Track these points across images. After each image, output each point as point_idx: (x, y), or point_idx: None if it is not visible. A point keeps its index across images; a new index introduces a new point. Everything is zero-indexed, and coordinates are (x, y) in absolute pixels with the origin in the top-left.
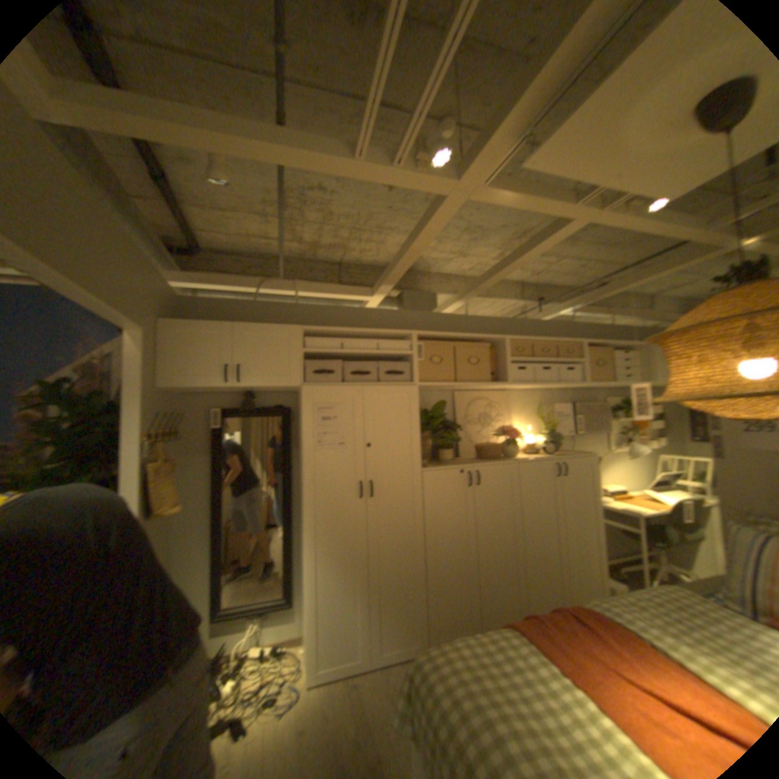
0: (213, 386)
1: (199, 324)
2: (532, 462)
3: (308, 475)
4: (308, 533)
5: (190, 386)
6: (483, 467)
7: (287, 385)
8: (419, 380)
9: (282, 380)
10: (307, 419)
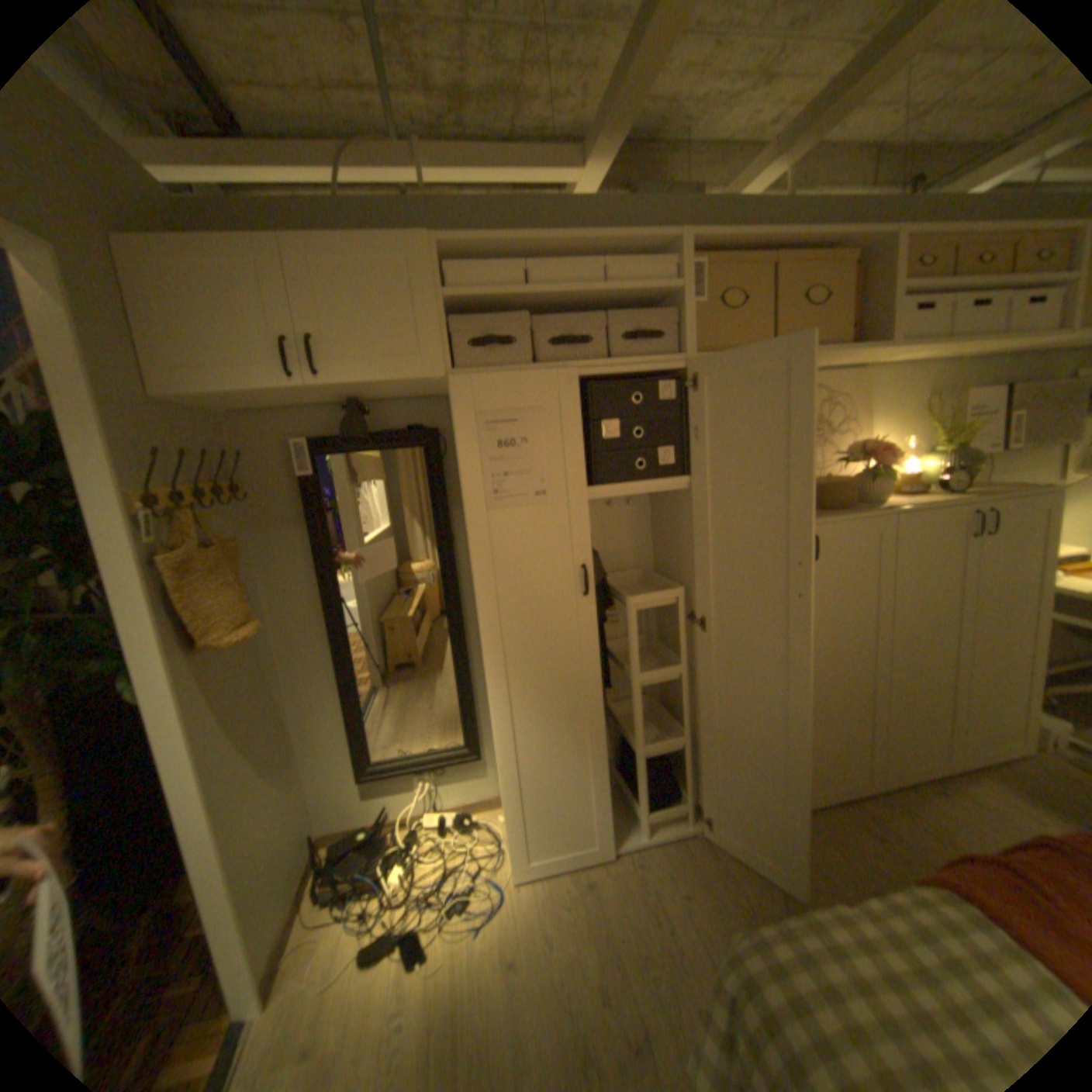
0: (262, 388)
1: (201, 242)
2: (926, 512)
3: (479, 559)
4: (492, 661)
5: (216, 391)
6: (825, 526)
7: (417, 377)
8: (696, 349)
9: (405, 366)
10: (465, 448)
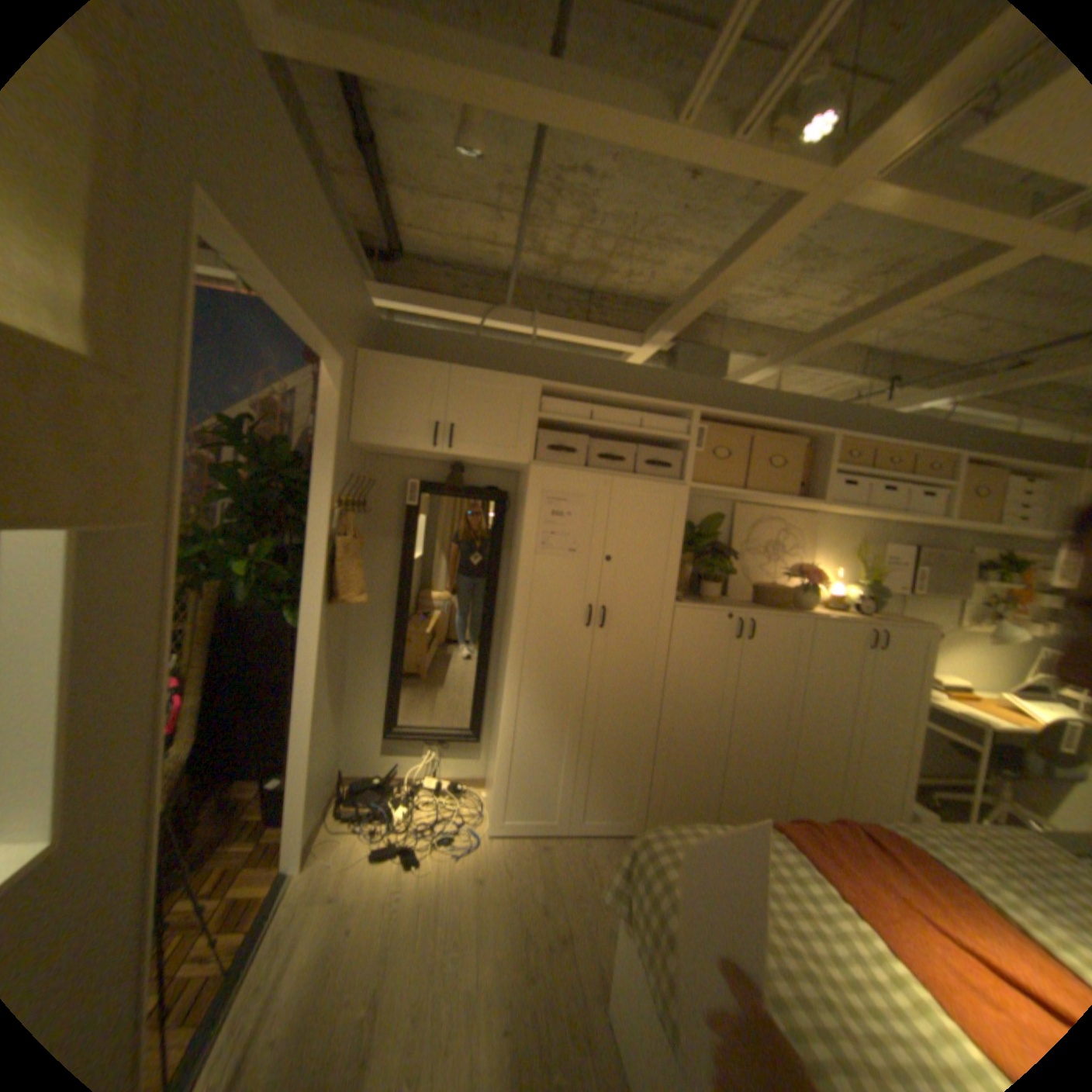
0: (417, 450)
1: (409, 363)
2: (837, 623)
3: (523, 586)
4: (515, 659)
5: (391, 446)
6: (762, 617)
7: (512, 462)
8: (692, 480)
9: (506, 454)
10: (531, 512)
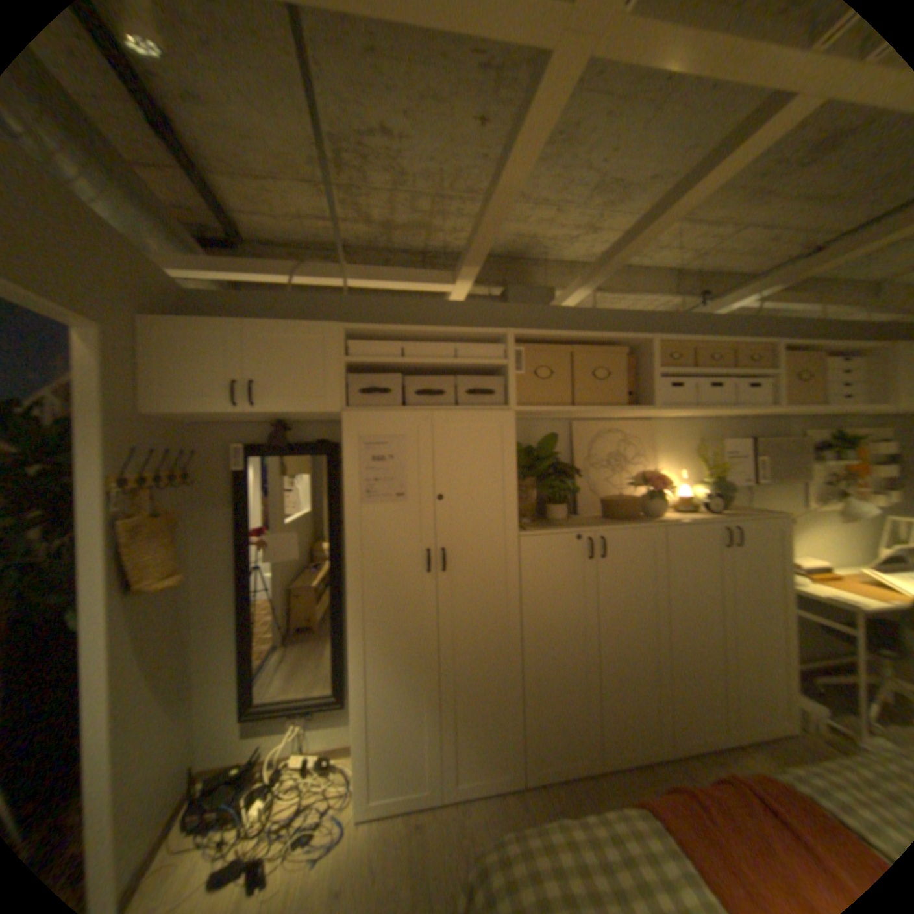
0: (213, 411)
1: (191, 321)
2: (686, 526)
3: (350, 539)
4: (352, 619)
5: (182, 411)
6: (610, 531)
7: (320, 410)
8: (515, 403)
9: (312, 403)
10: (348, 459)
